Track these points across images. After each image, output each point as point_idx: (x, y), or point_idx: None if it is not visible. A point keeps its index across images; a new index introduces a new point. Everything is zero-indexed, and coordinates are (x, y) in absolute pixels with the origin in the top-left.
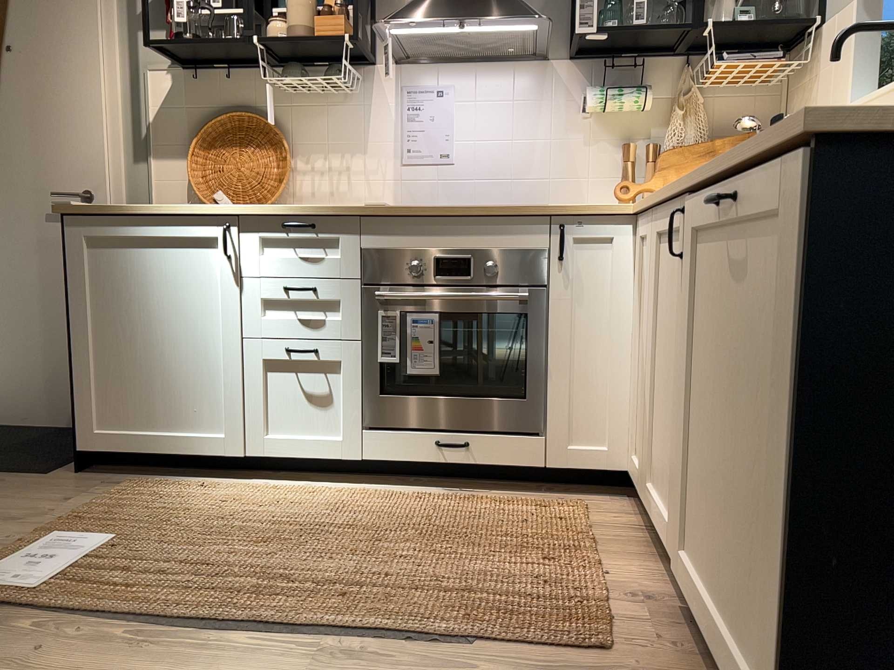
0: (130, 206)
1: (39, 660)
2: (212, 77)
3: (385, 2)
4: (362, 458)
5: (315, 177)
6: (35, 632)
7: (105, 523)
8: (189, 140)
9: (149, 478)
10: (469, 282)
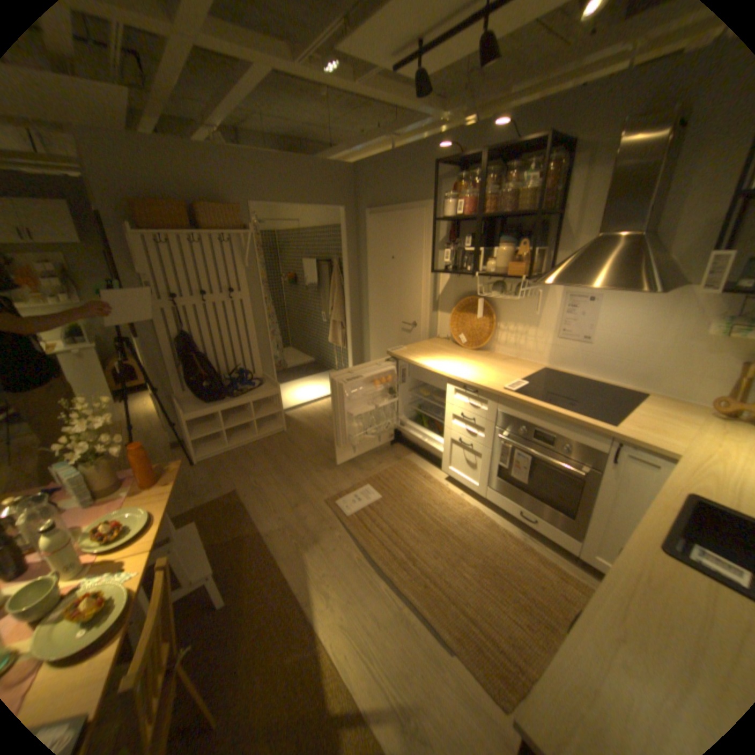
0: (411, 357)
1: (334, 551)
2: (467, 275)
3: (567, 236)
4: (486, 497)
5: (509, 334)
6: (339, 536)
7: (382, 485)
8: (454, 305)
9: (410, 460)
10: (552, 448)
